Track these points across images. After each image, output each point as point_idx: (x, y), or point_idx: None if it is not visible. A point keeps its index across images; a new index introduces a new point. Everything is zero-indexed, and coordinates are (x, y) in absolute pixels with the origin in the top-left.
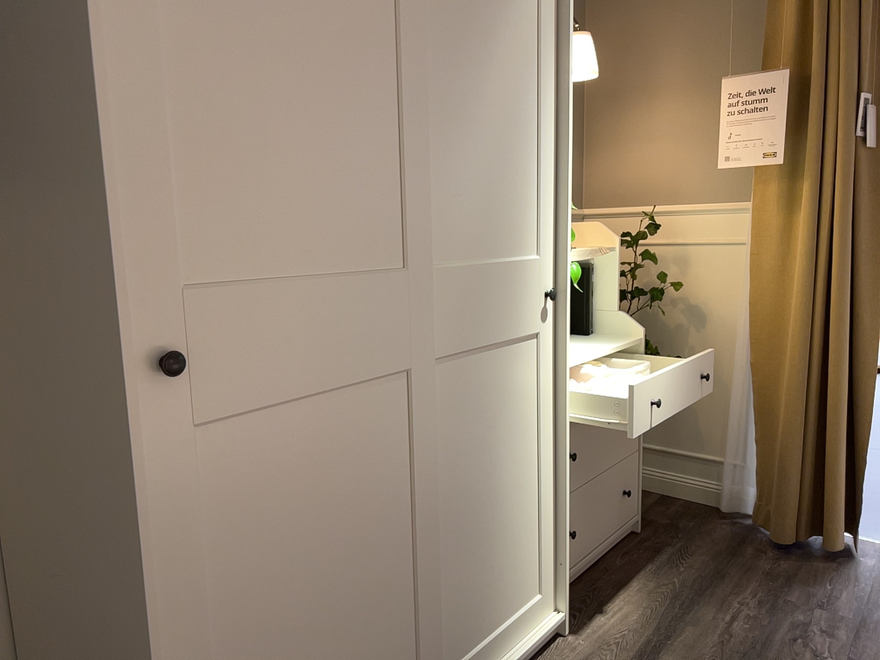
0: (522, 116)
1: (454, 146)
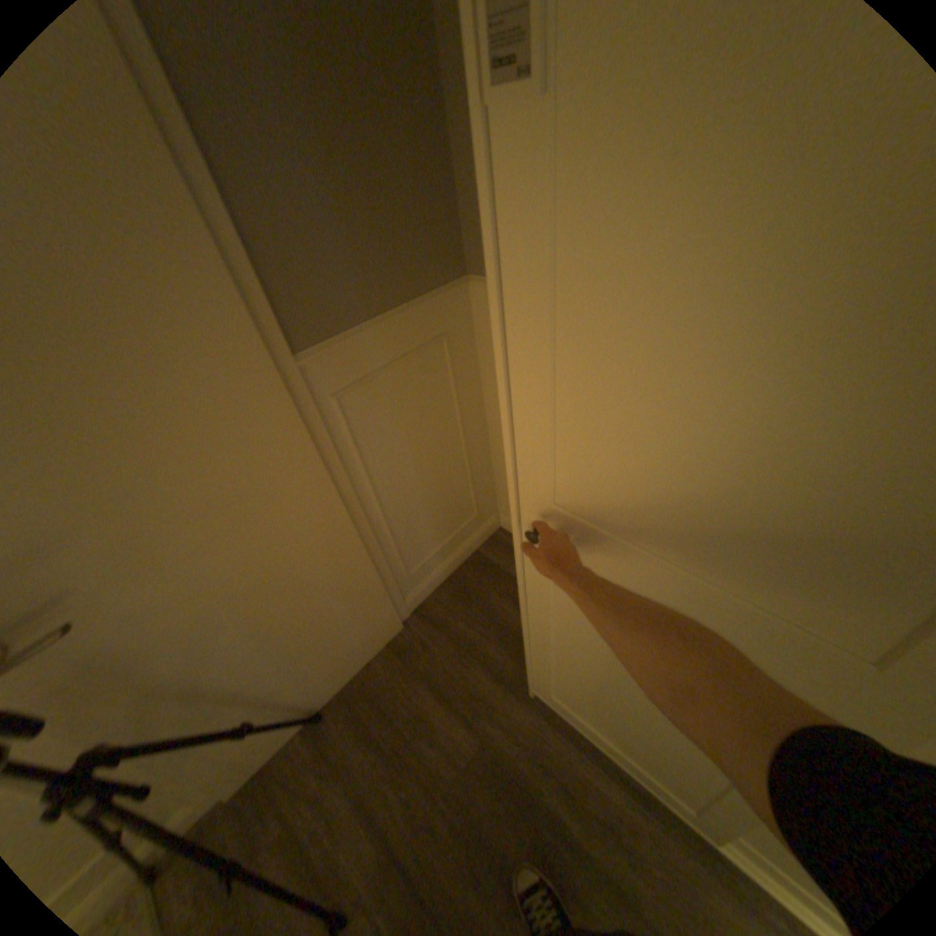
0: None
1: None
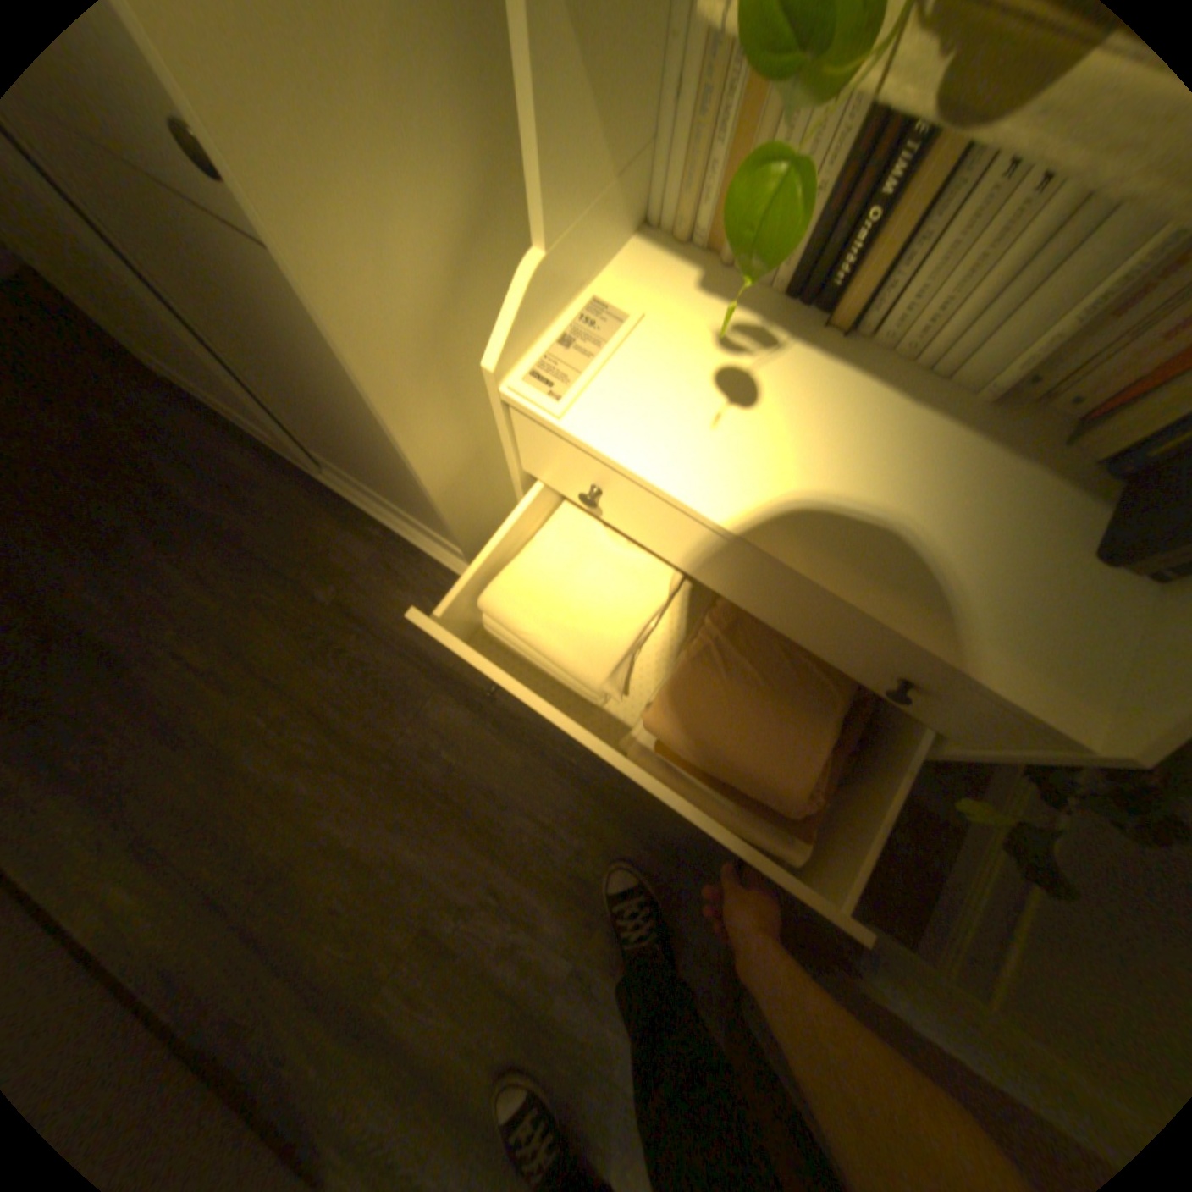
0: None
1: None
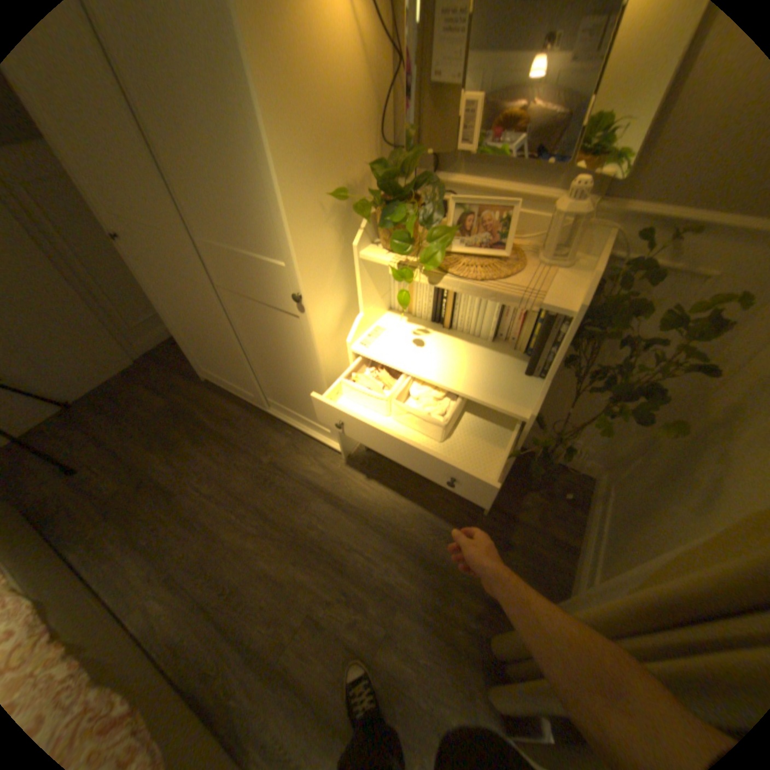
0: (230, 121)
1: (179, 156)
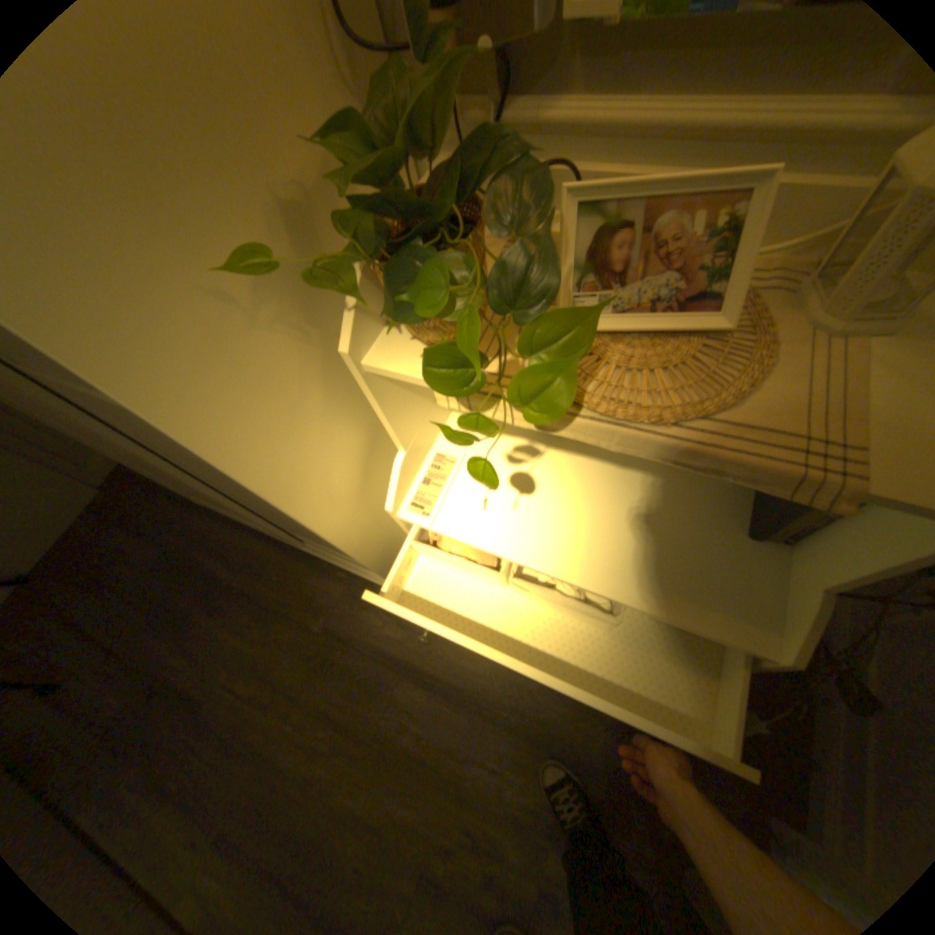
0: None
1: None
